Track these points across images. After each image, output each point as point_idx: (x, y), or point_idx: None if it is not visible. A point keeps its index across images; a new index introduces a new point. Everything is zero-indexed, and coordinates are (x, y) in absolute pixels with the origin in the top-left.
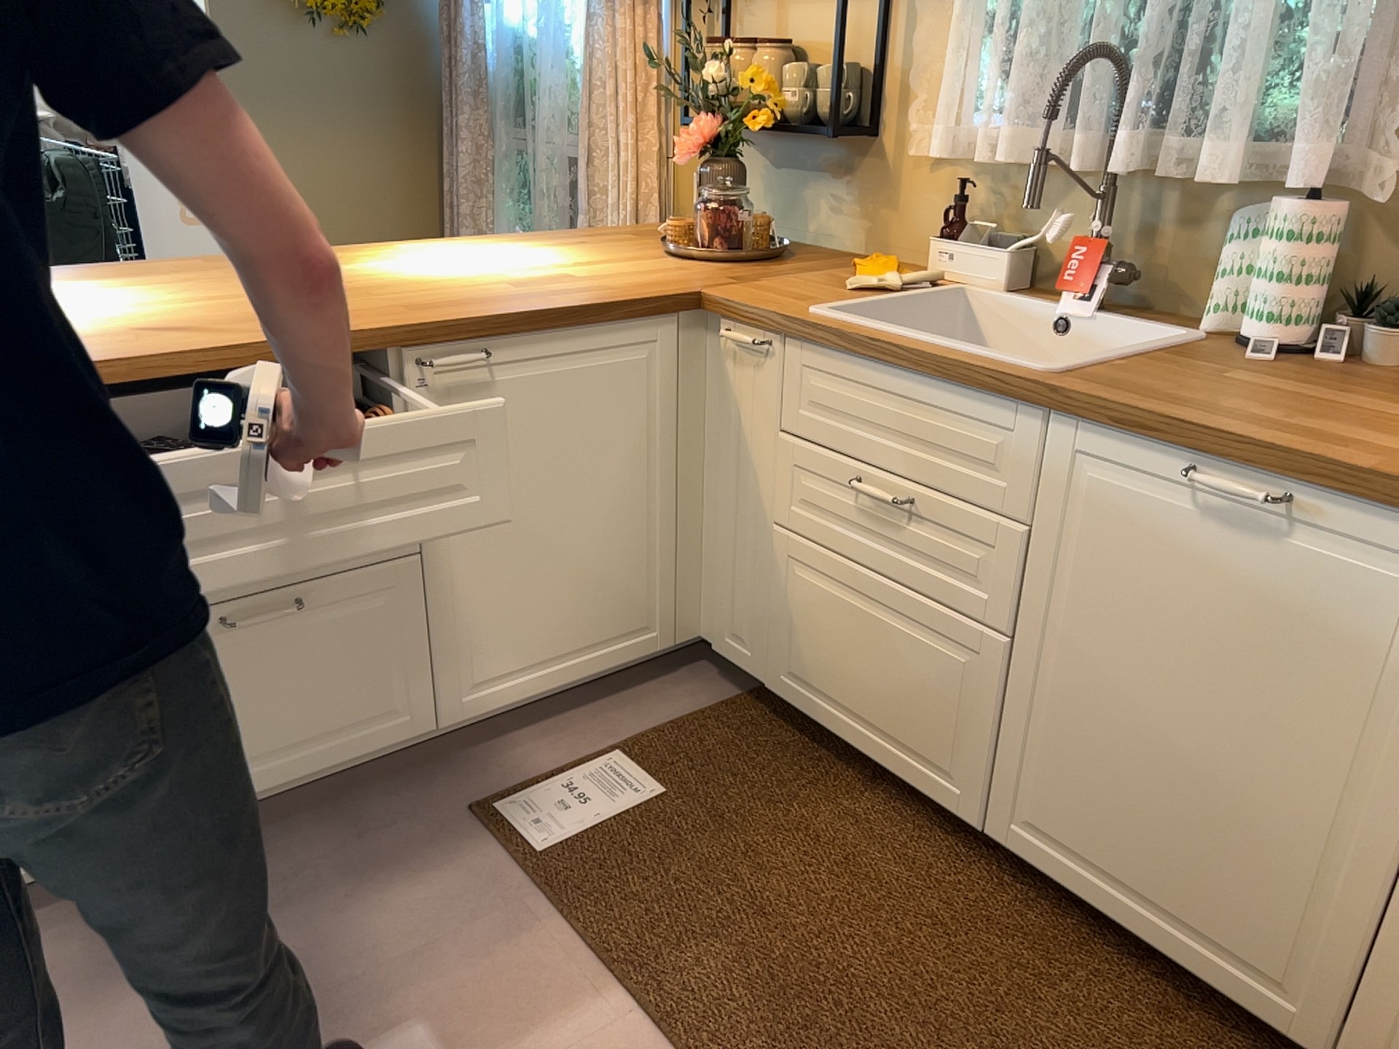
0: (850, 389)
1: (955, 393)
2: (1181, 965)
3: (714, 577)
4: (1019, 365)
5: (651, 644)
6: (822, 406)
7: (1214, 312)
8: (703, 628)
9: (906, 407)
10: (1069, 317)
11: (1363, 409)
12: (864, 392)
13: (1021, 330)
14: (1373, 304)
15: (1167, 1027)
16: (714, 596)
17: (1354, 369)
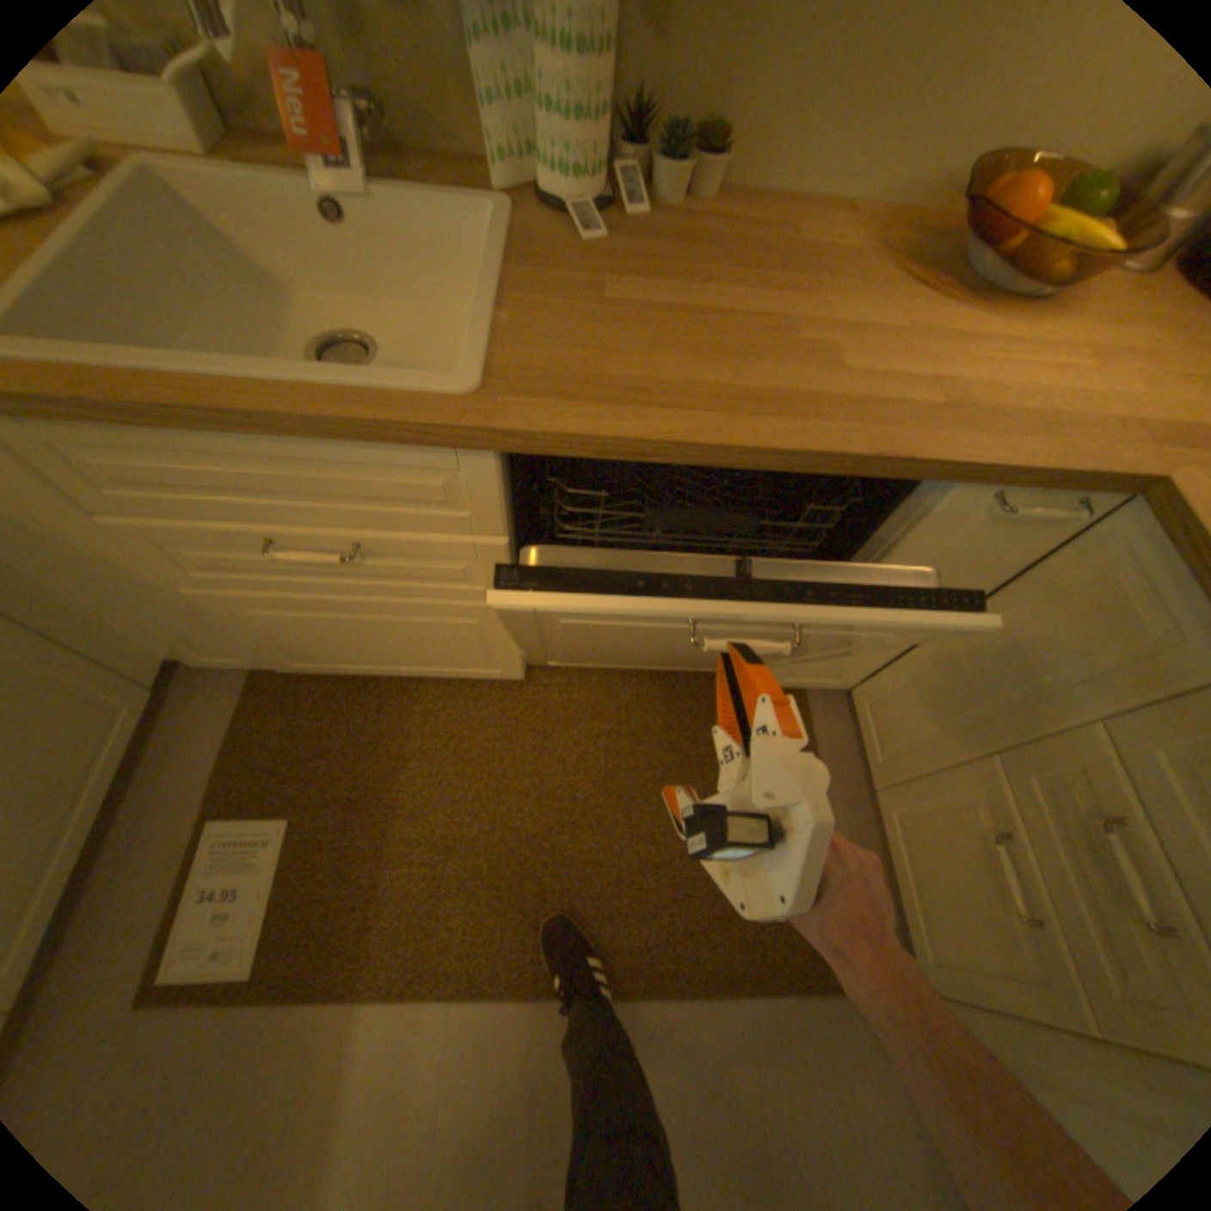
0: (170, 460)
1: (354, 444)
2: (673, 683)
3: (133, 628)
4: (423, 386)
5: (129, 717)
6: (134, 482)
7: (502, 154)
8: (160, 656)
9: (282, 465)
10: (337, 193)
11: (749, 307)
12: (196, 460)
13: (278, 218)
14: (649, 116)
15: (673, 708)
16: (149, 638)
17: (665, 214)
